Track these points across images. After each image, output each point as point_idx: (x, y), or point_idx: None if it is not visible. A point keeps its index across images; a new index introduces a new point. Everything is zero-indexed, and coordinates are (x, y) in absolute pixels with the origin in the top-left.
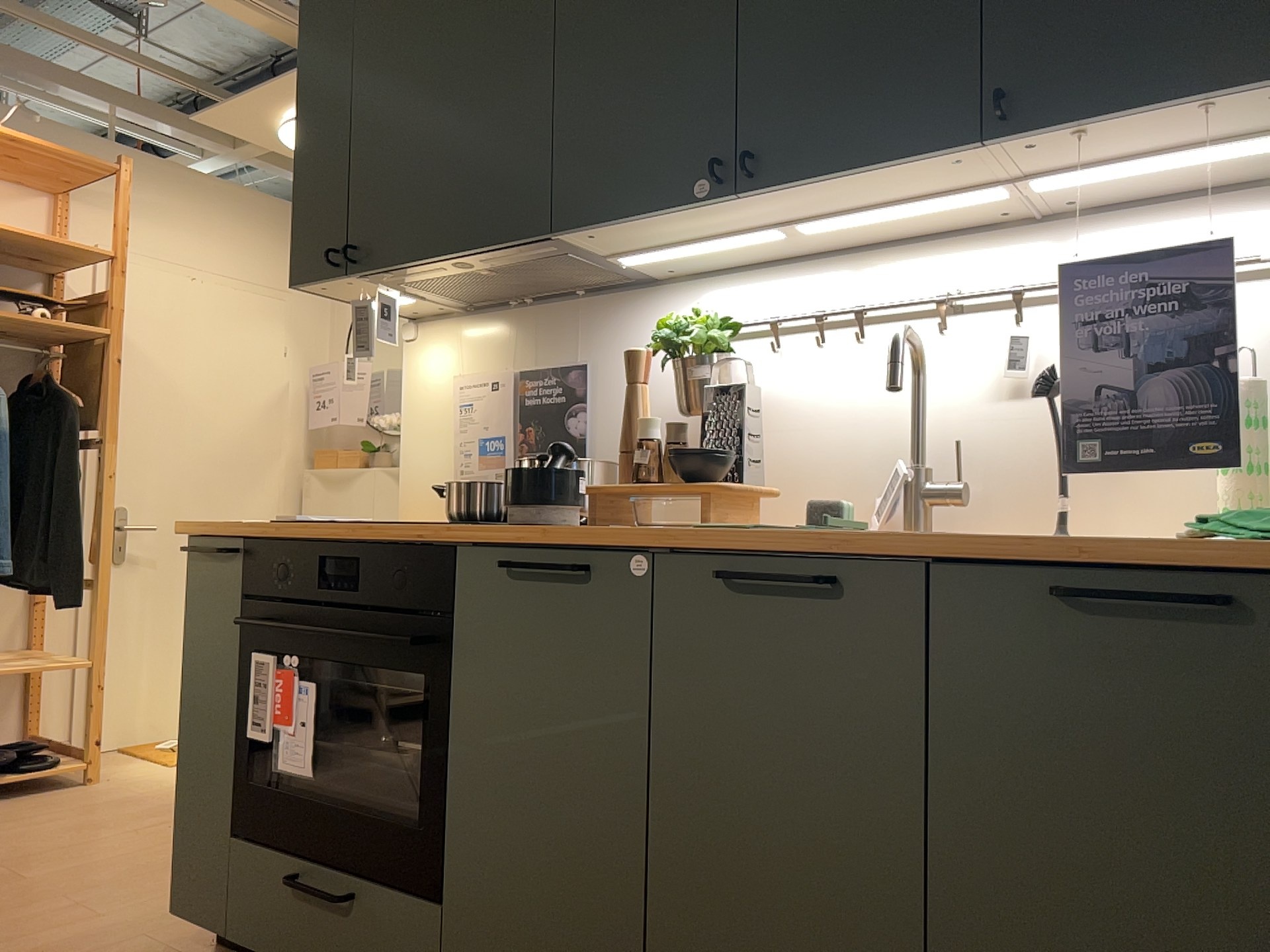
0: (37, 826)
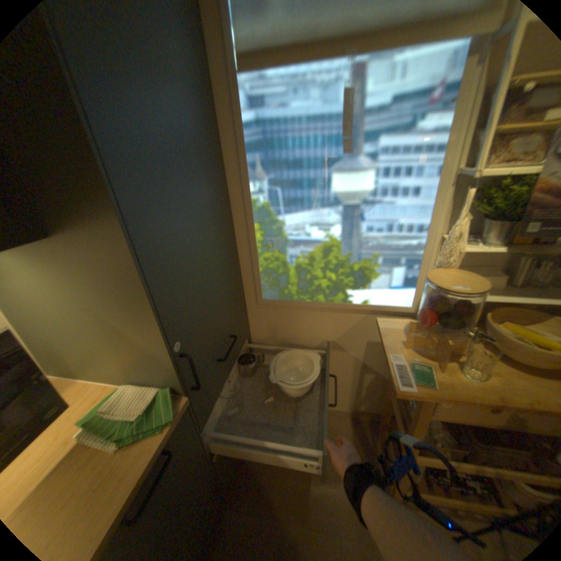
0: None
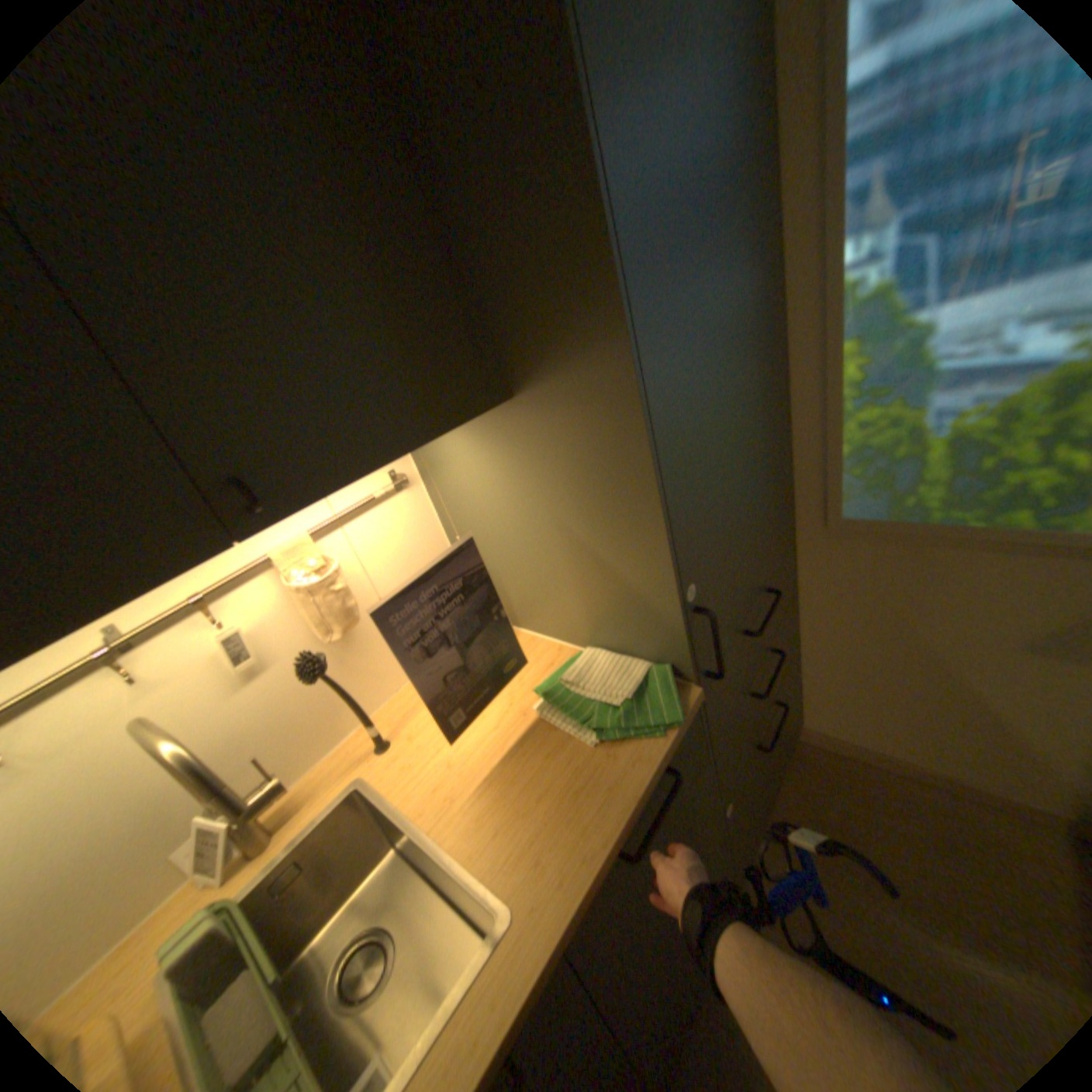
0: None
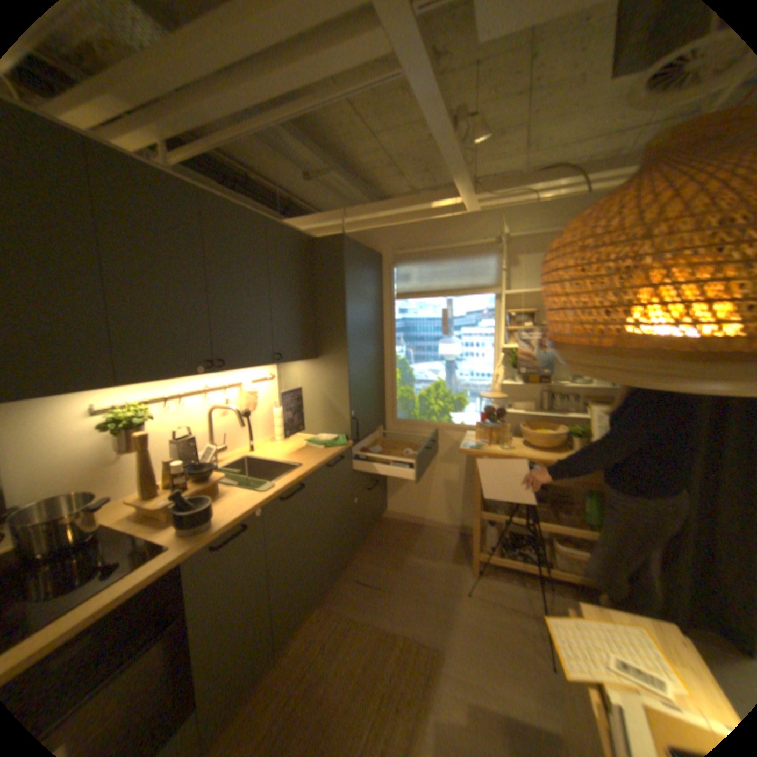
0: None
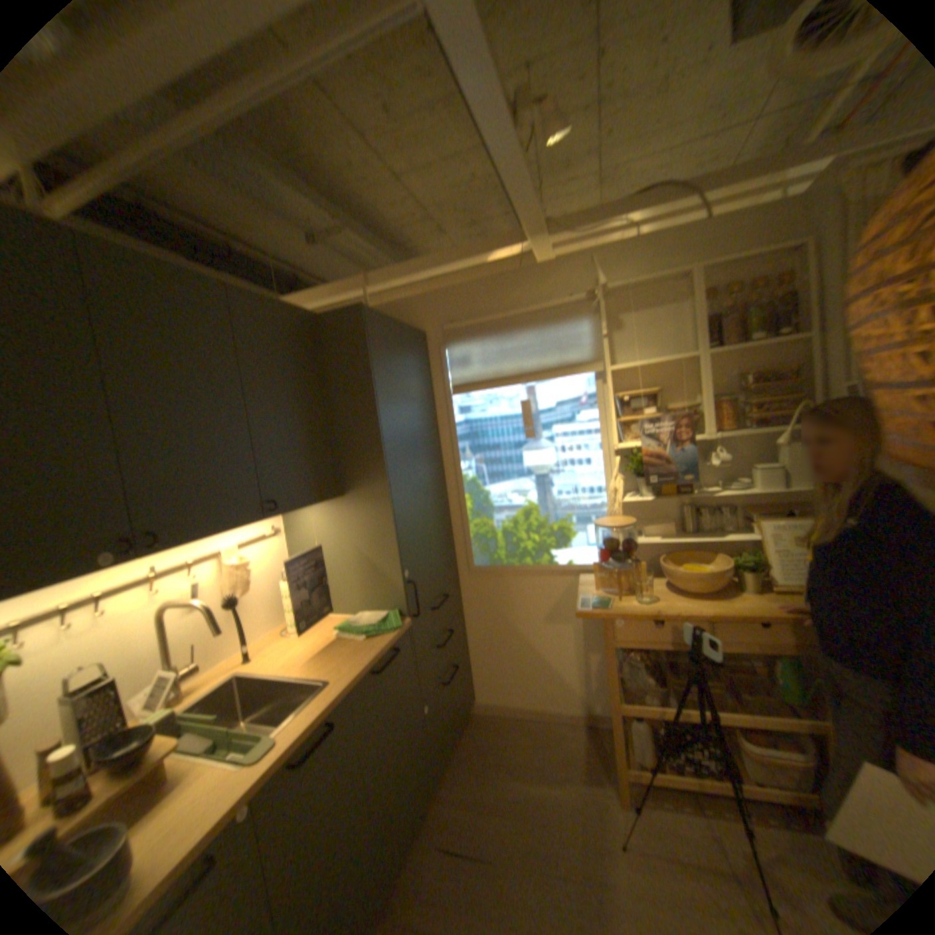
0: None
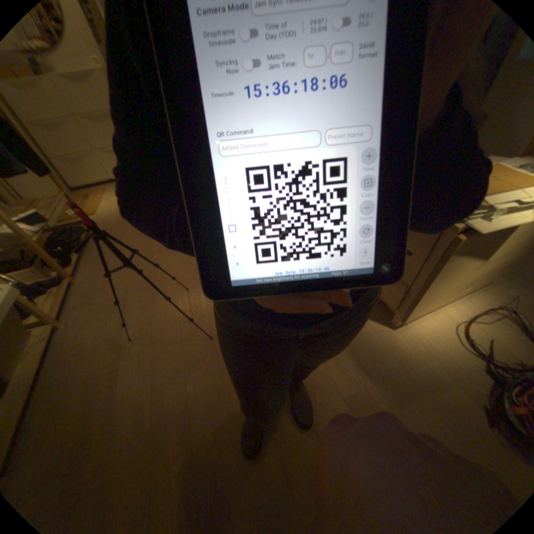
0: (125, 235)
